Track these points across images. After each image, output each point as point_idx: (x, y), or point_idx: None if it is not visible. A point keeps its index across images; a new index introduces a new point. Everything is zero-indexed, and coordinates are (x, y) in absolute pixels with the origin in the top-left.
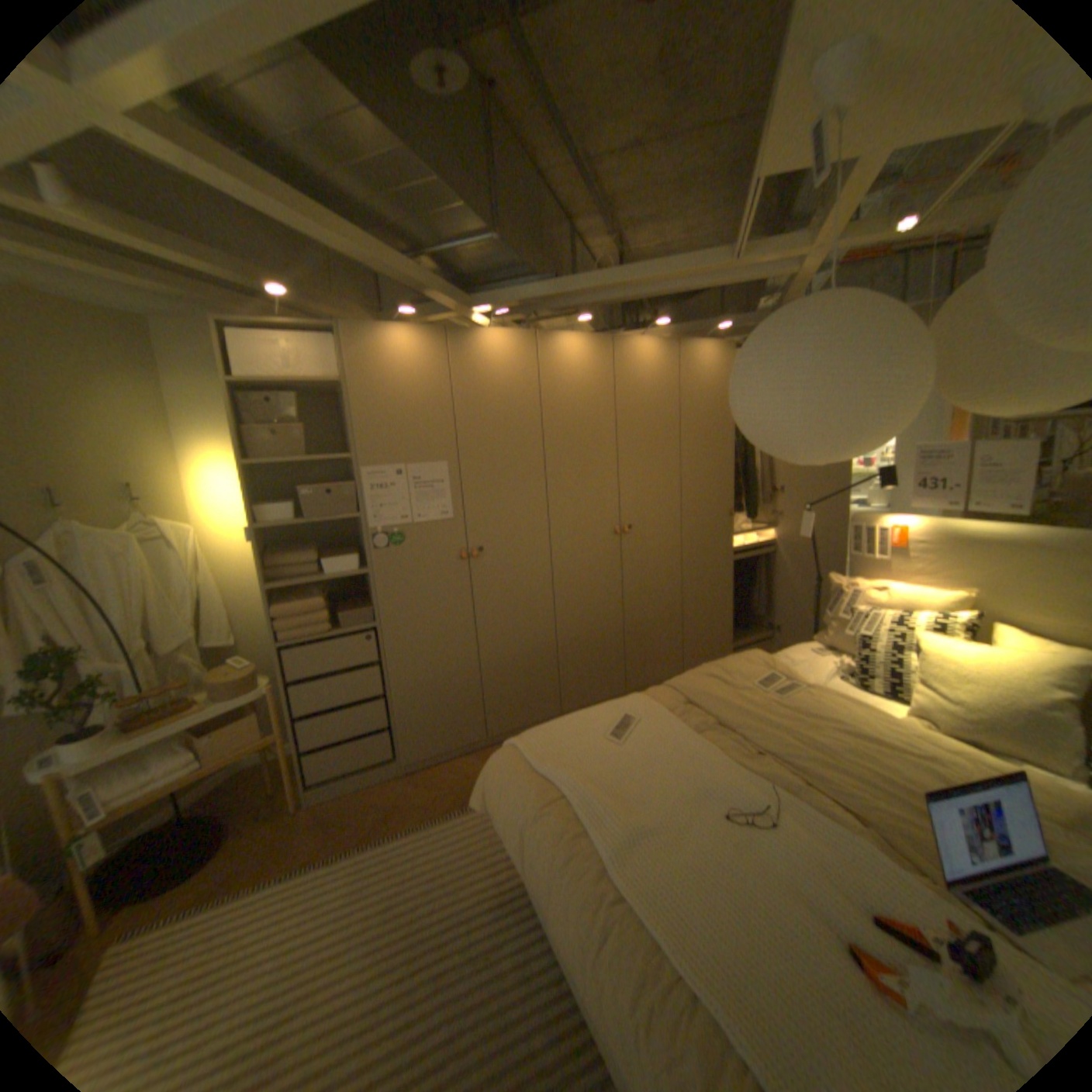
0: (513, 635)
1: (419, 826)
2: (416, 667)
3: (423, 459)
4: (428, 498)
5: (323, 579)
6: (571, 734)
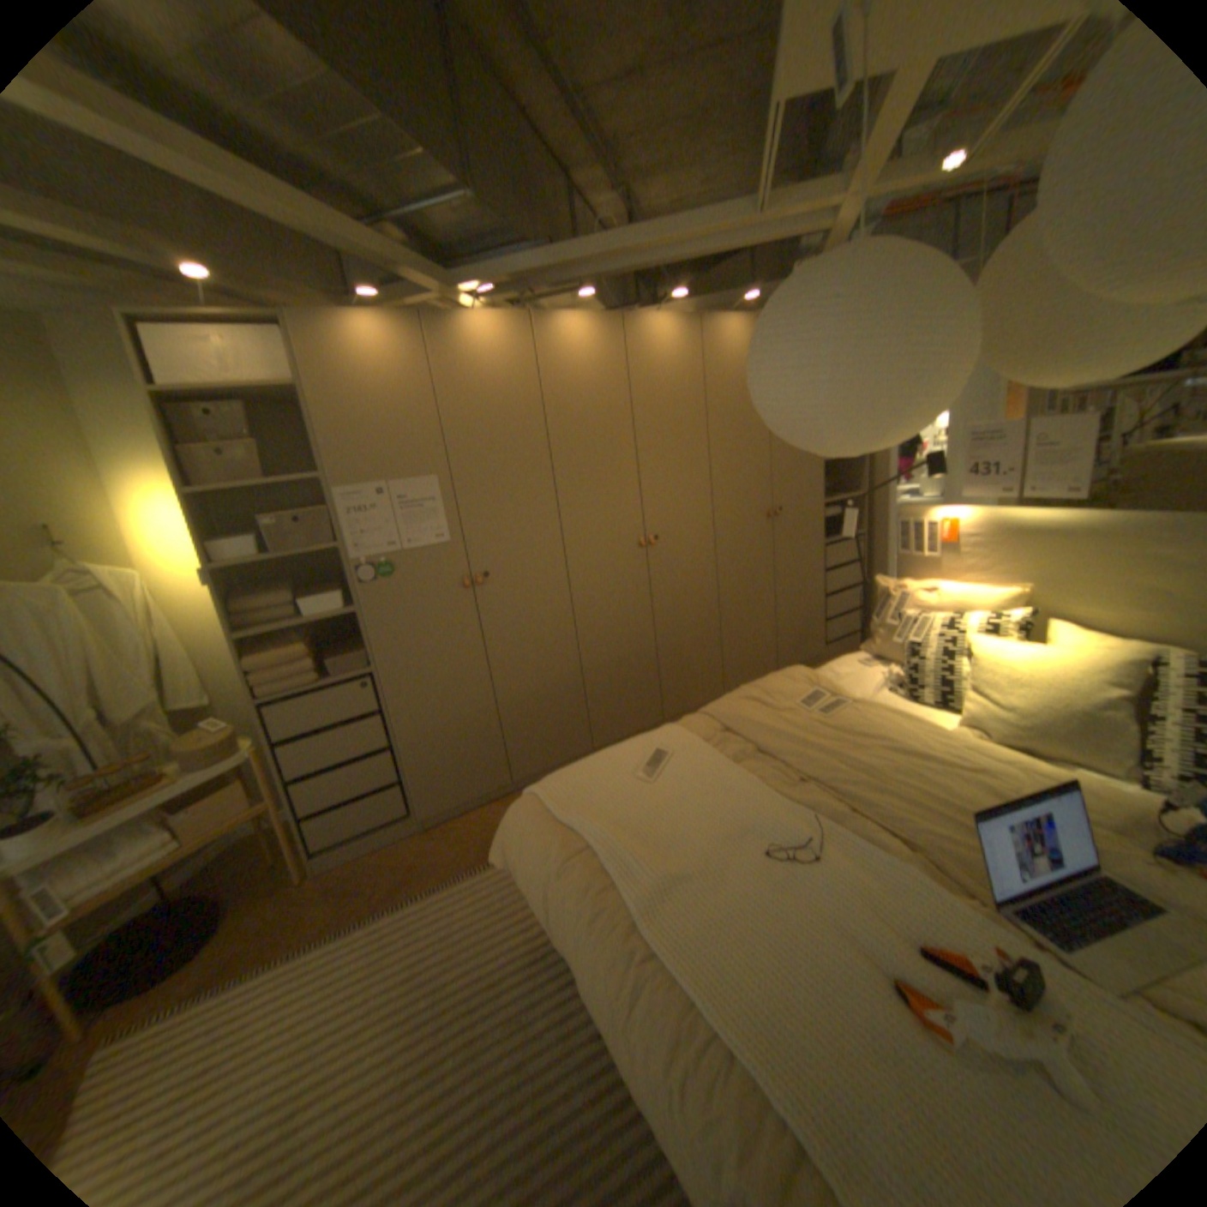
0: (532, 668)
1: (441, 886)
2: (423, 713)
3: (408, 474)
4: (418, 520)
5: (302, 622)
6: (597, 776)
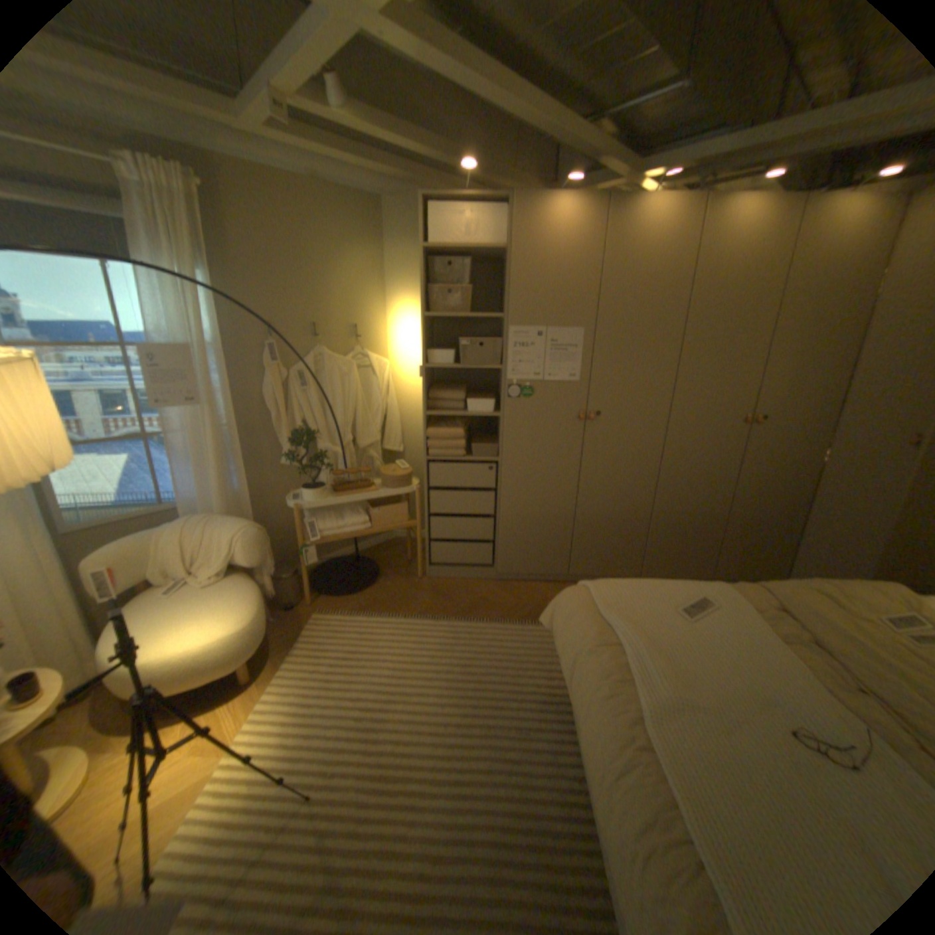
0: (611, 496)
1: (501, 620)
2: (522, 501)
3: (563, 323)
4: (560, 360)
5: (466, 415)
6: (643, 596)
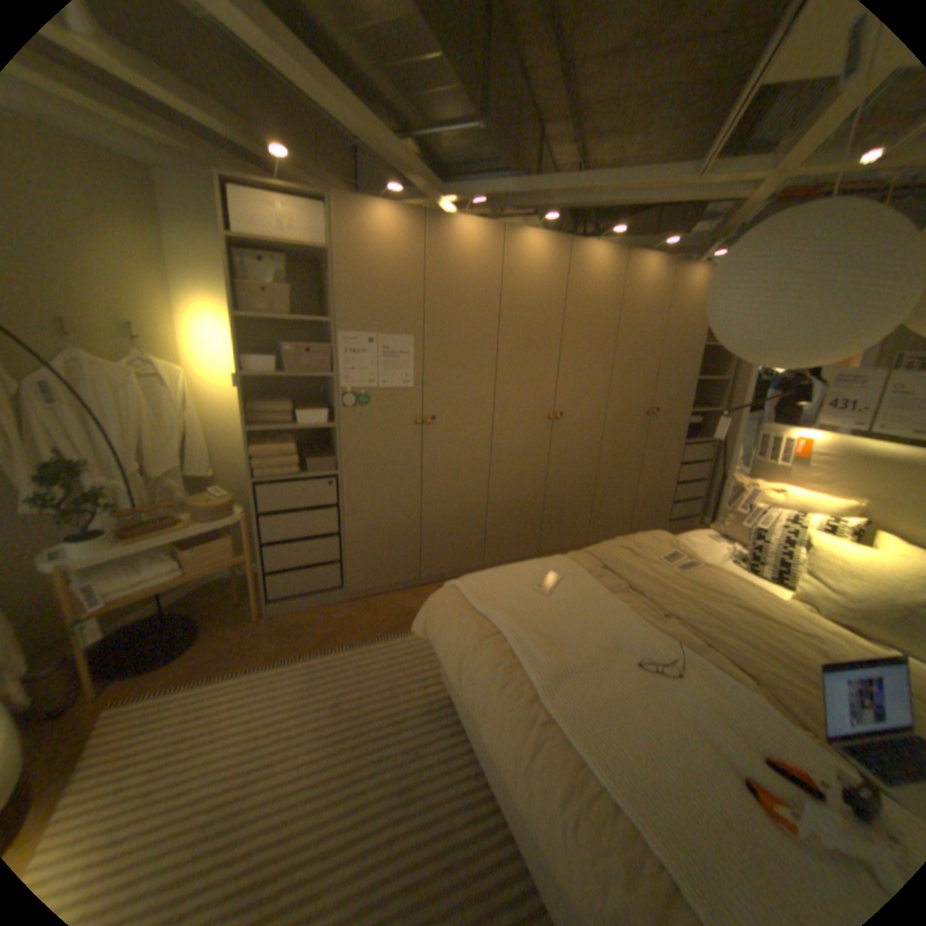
0: (451, 495)
1: (361, 642)
2: (368, 512)
3: (393, 331)
4: (393, 367)
5: (297, 427)
6: (505, 582)
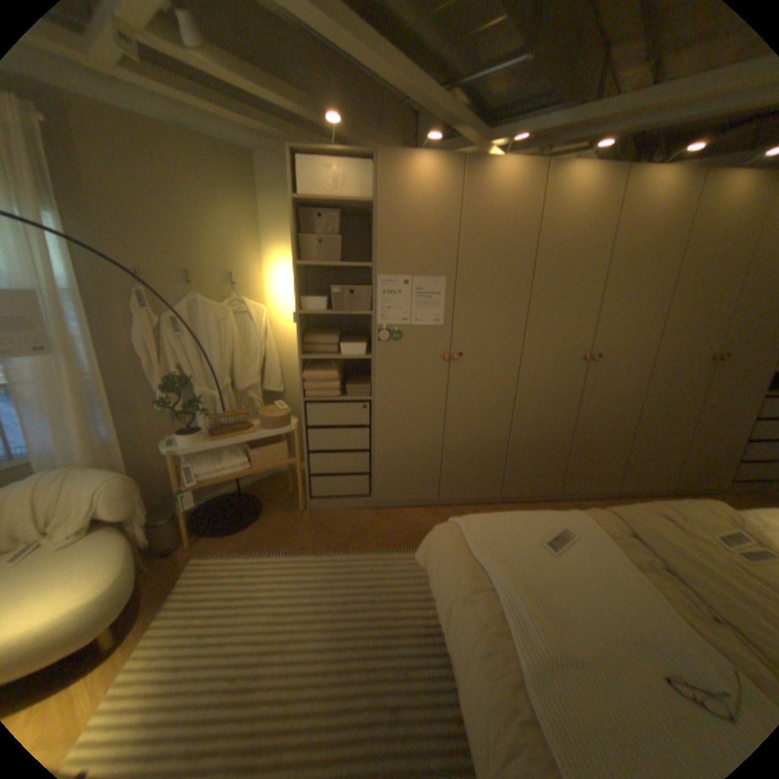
0: (473, 427)
1: (378, 549)
2: (395, 435)
3: (427, 273)
4: (425, 306)
5: (340, 357)
6: (510, 531)
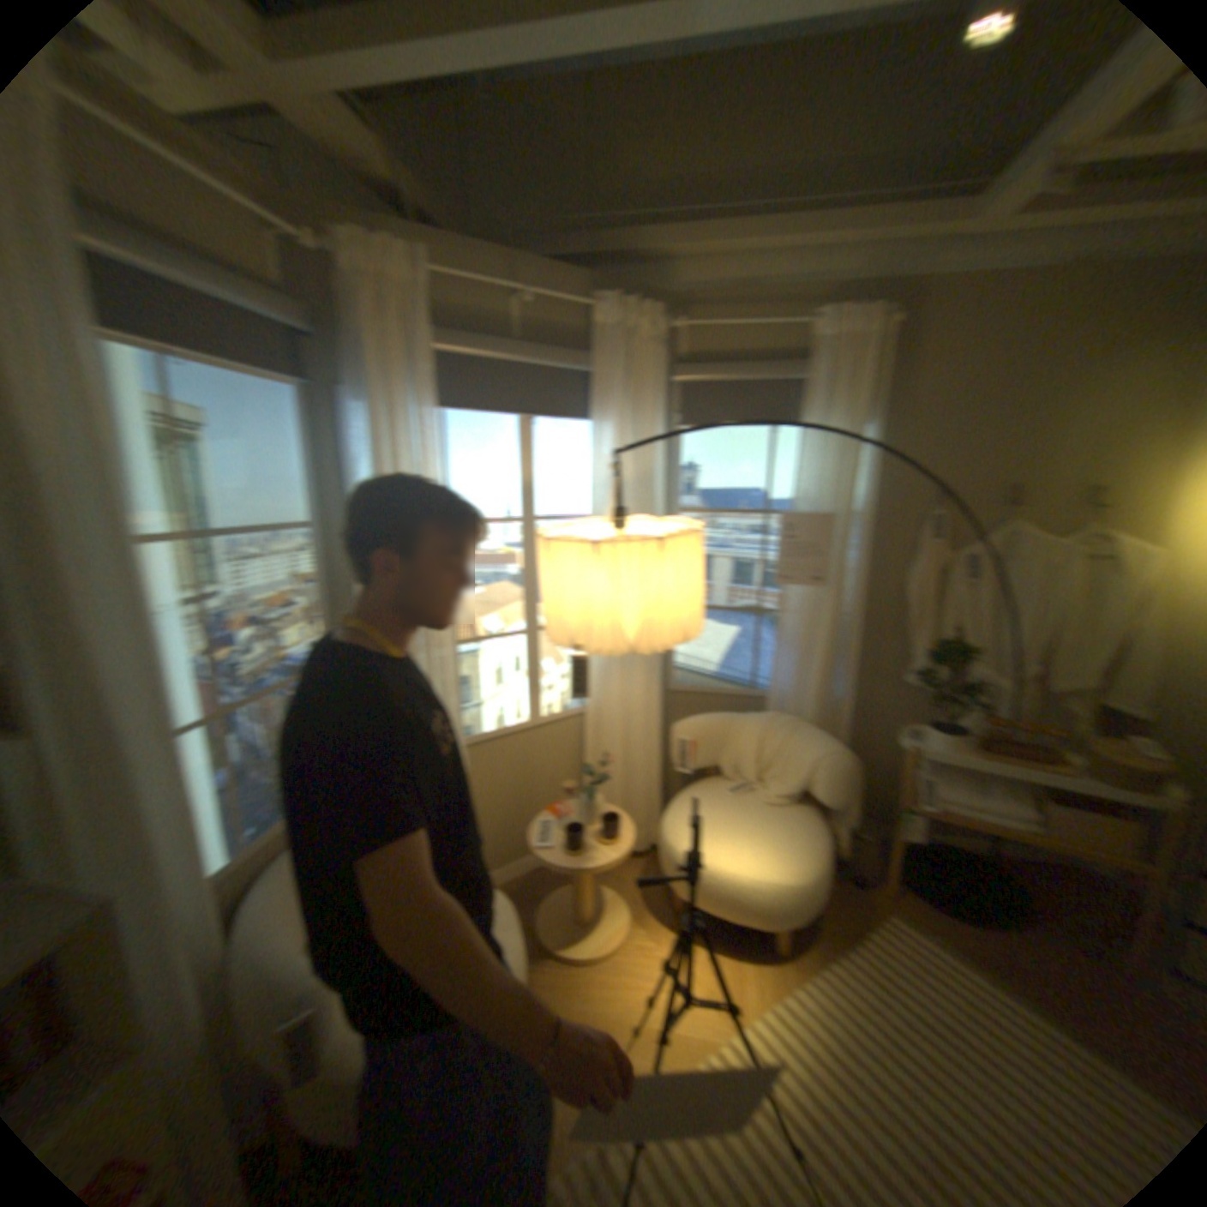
0: None
1: None
2: None
3: None
4: None
5: None
6: None
